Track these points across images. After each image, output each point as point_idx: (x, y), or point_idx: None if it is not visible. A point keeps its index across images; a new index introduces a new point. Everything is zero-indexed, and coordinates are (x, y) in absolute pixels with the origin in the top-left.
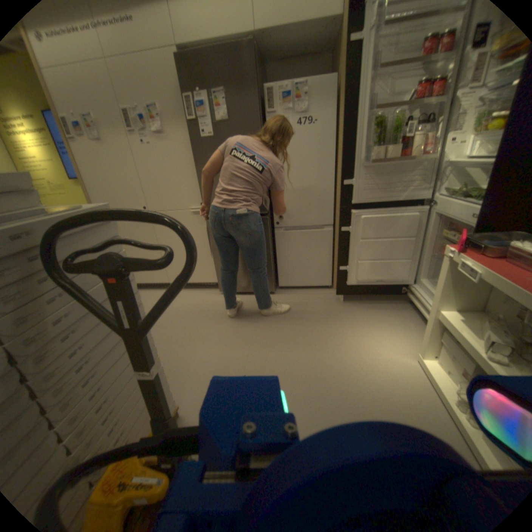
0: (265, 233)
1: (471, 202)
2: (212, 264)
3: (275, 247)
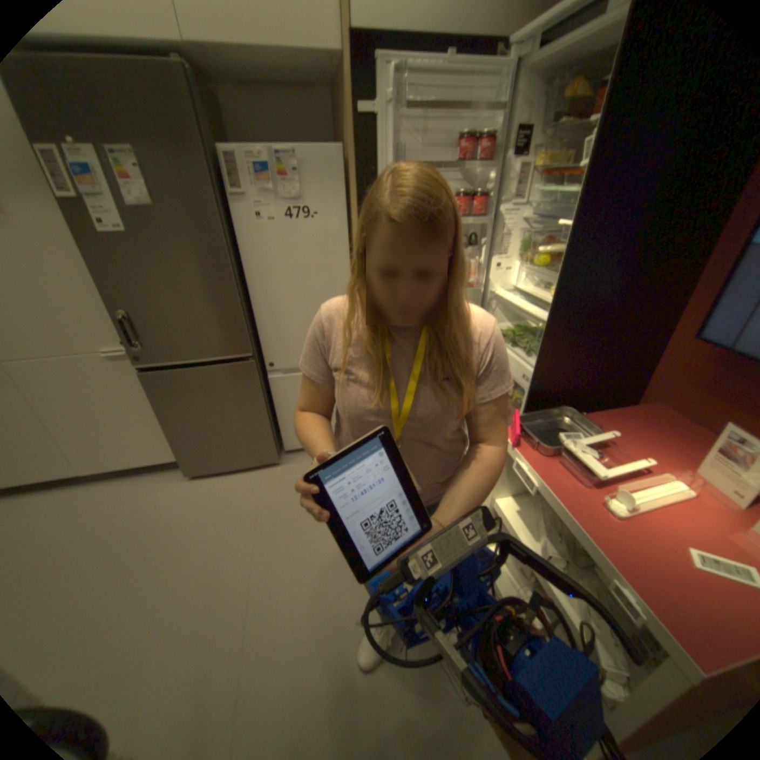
0: (253, 386)
1: (521, 359)
2: (164, 437)
3: (273, 398)
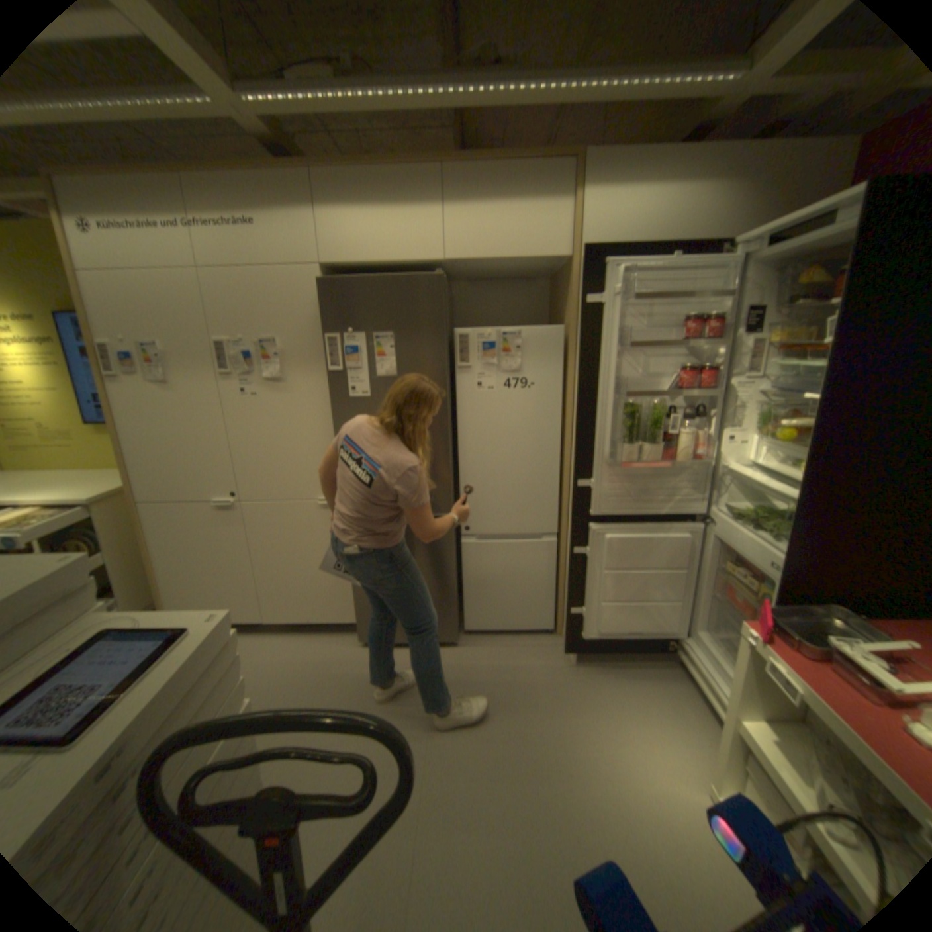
0: (447, 548)
1: (768, 544)
2: (349, 593)
3: (462, 565)
